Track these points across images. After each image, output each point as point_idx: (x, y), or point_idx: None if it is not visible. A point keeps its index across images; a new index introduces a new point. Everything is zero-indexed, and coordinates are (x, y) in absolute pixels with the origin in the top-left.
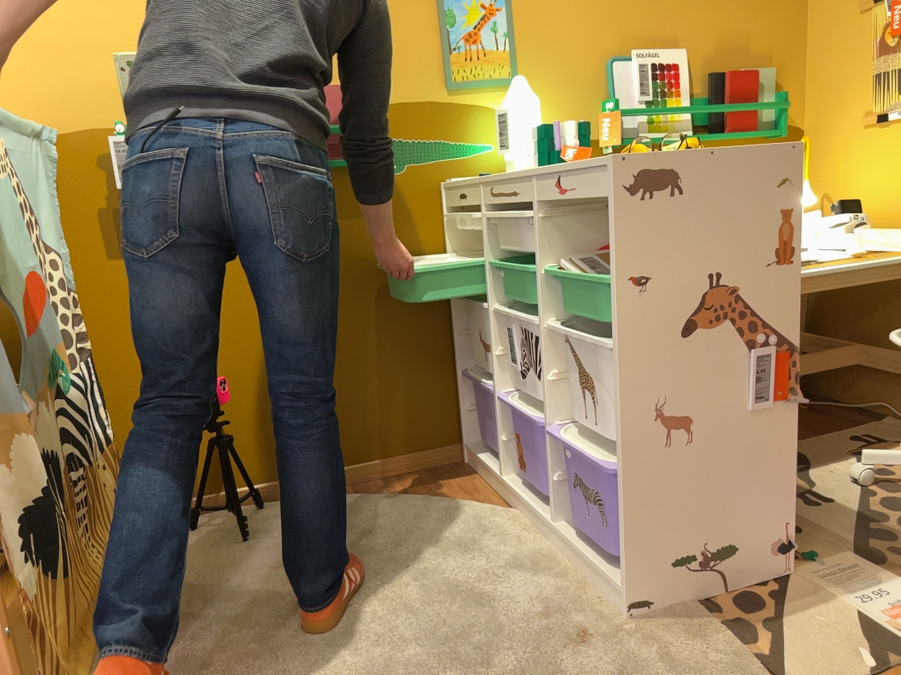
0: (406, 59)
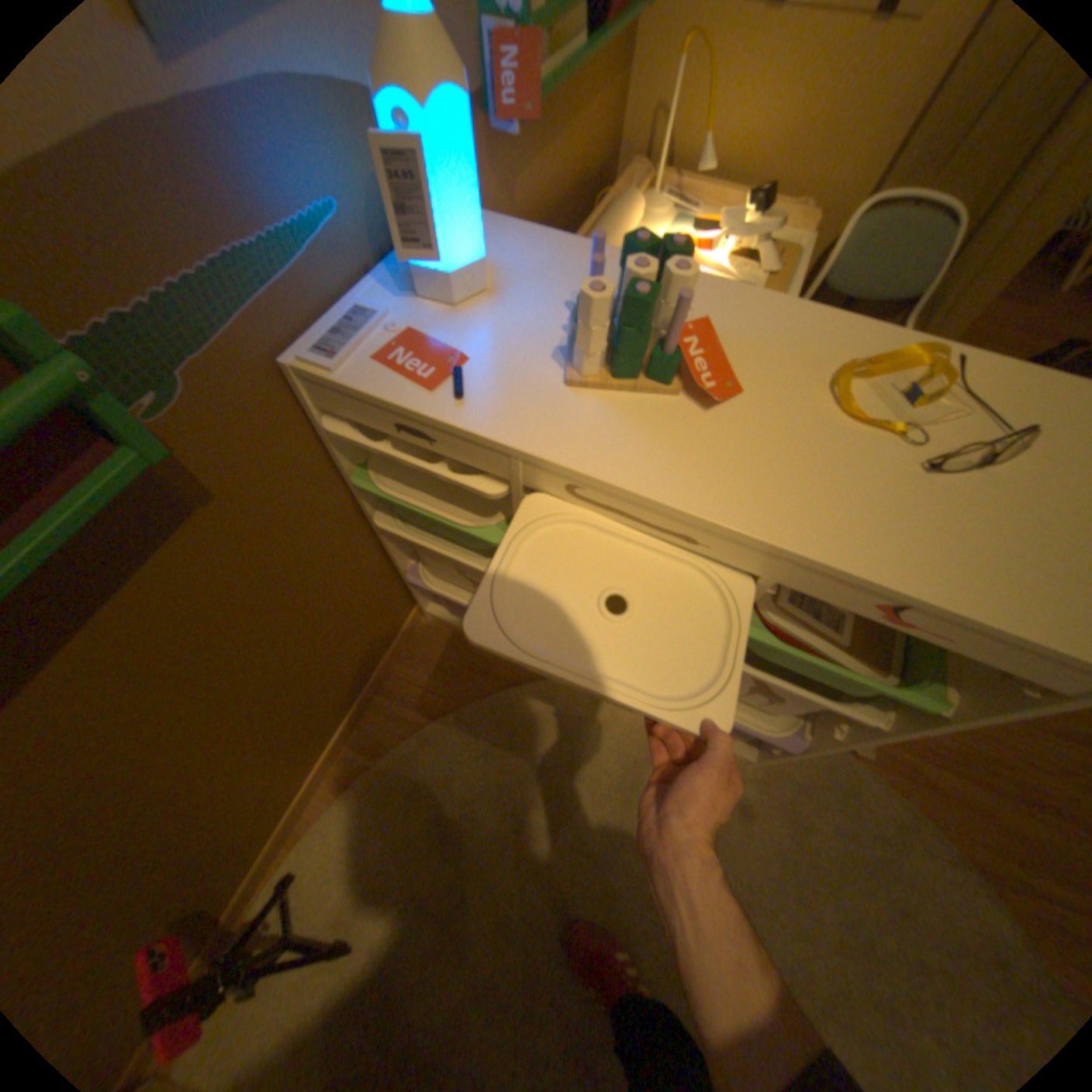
0: None
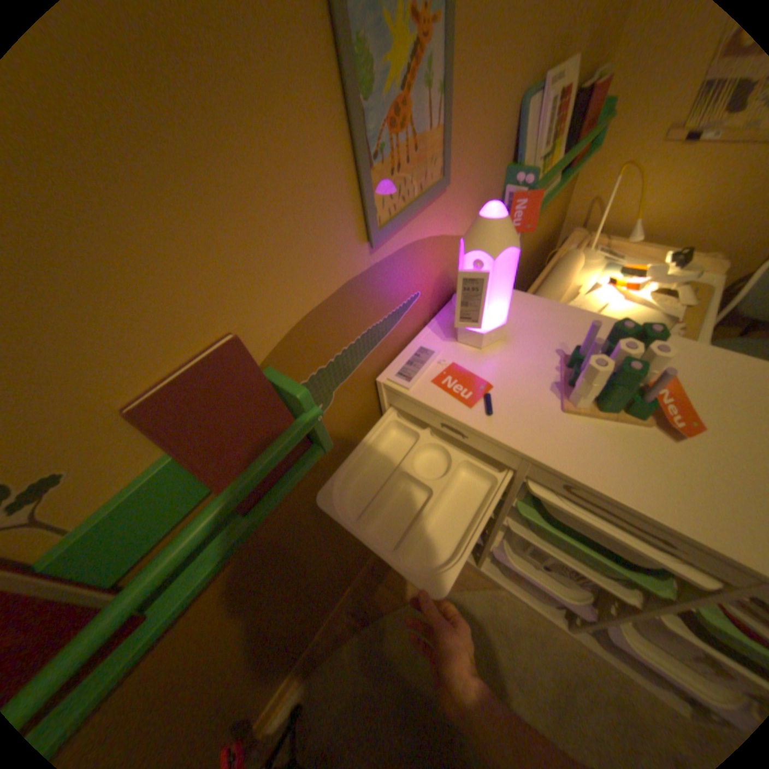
0: (298, 215)
